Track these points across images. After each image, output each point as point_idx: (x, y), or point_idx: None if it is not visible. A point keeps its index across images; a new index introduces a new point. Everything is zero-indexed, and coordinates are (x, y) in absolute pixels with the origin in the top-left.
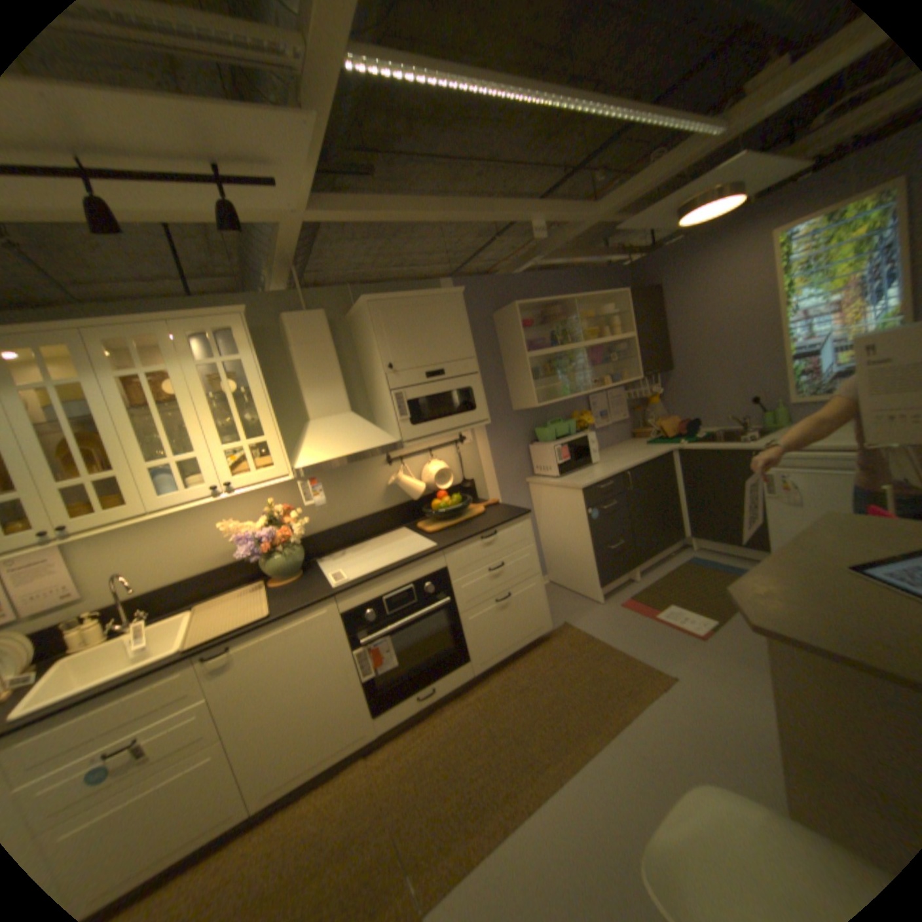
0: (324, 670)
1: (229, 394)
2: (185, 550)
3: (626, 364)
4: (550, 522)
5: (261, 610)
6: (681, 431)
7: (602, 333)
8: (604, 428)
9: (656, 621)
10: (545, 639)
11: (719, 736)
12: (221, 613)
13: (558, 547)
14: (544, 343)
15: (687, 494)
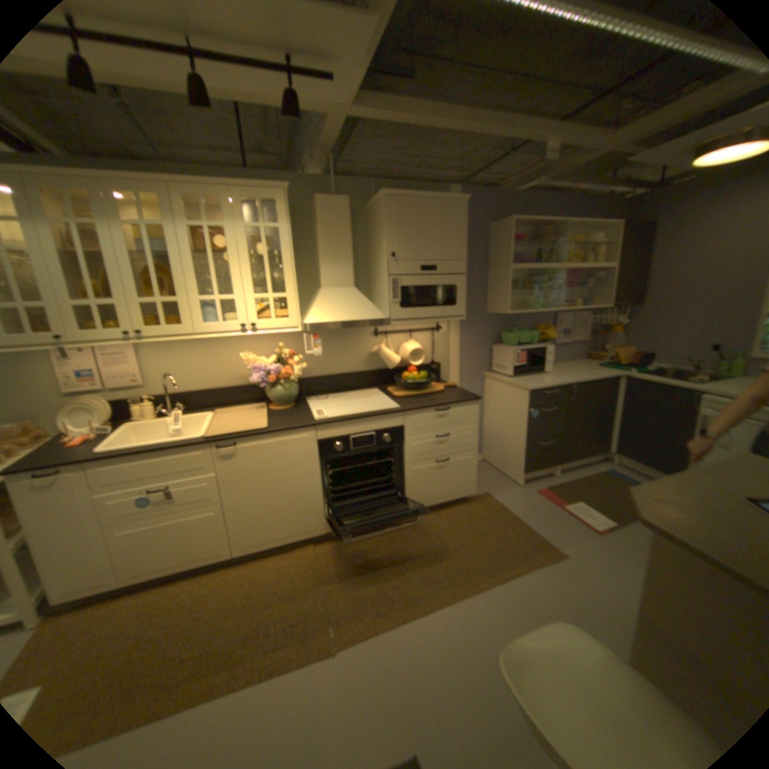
0: (299, 477)
1: (265, 254)
2: (216, 368)
3: (601, 291)
4: (496, 412)
5: (263, 423)
6: (635, 361)
7: (586, 258)
8: (564, 344)
9: (564, 511)
10: (468, 500)
11: (591, 606)
12: (235, 419)
13: (497, 434)
14: (530, 258)
15: (624, 416)
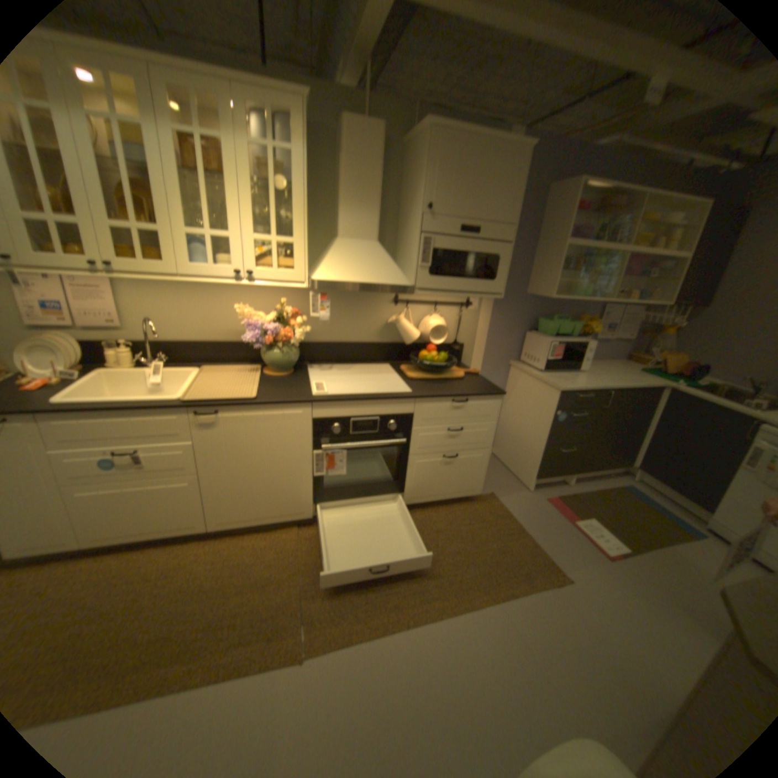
0: (287, 456)
1: (273, 186)
2: (206, 318)
3: (662, 284)
4: (516, 407)
5: (251, 391)
6: (682, 371)
7: (654, 242)
8: (606, 340)
9: (574, 526)
10: (471, 500)
11: (592, 645)
12: (221, 381)
13: (513, 430)
14: (590, 234)
15: (657, 431)
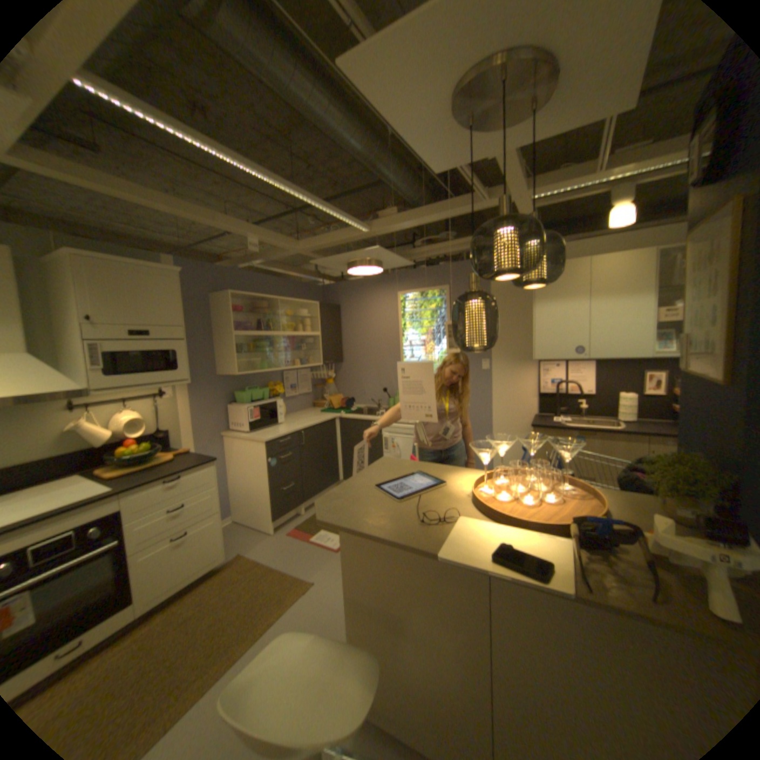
0: None
1: None
2: None
3: (312, 353)
4: (238, 469)
5: None
6: (343, 405)
7: (297, 328)
8: (293, 397)
9: (308, 543)
10: (216, 571)
11: (331, 617)
12: None
13: (242, 490)
14: (251, 326)
15: (342, 449)
